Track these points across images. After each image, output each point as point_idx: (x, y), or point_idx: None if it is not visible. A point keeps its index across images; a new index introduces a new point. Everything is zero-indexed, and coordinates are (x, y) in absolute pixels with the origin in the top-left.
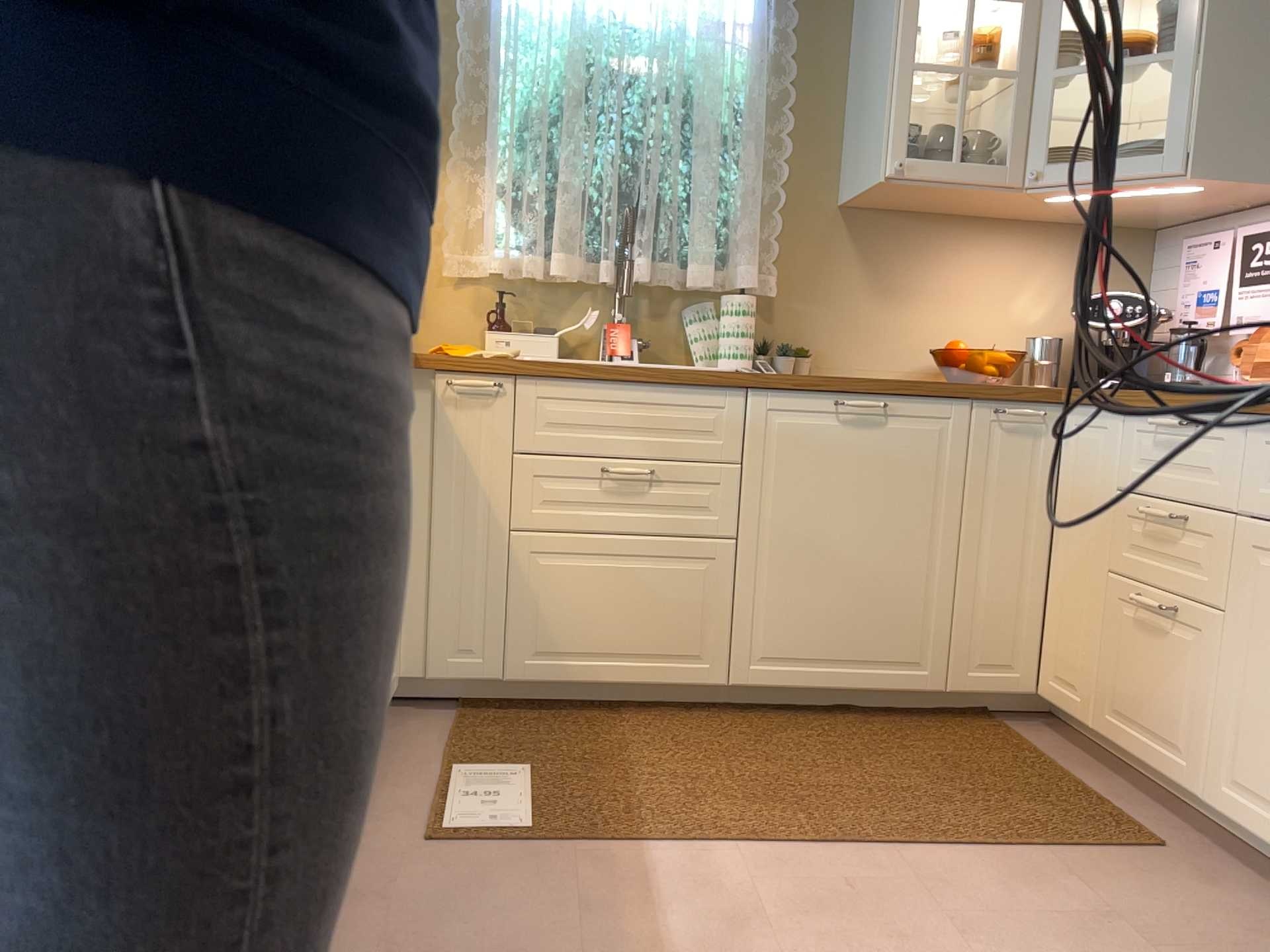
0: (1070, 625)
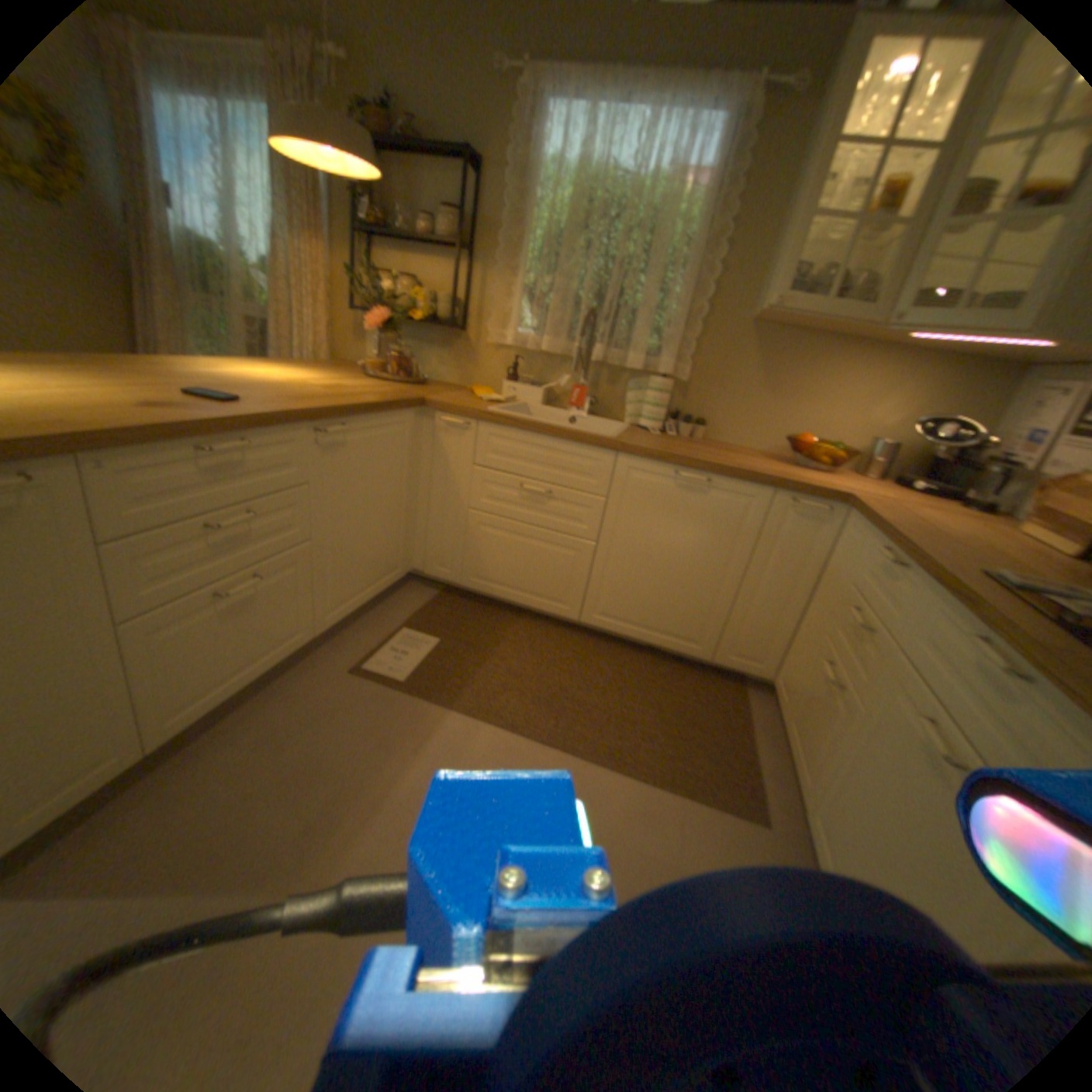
0: (800, 656)
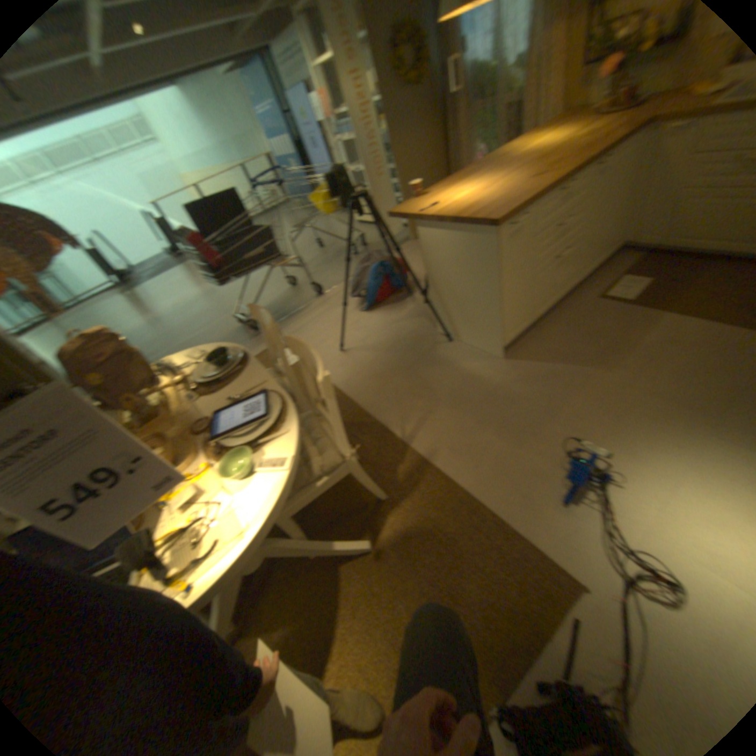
0: None
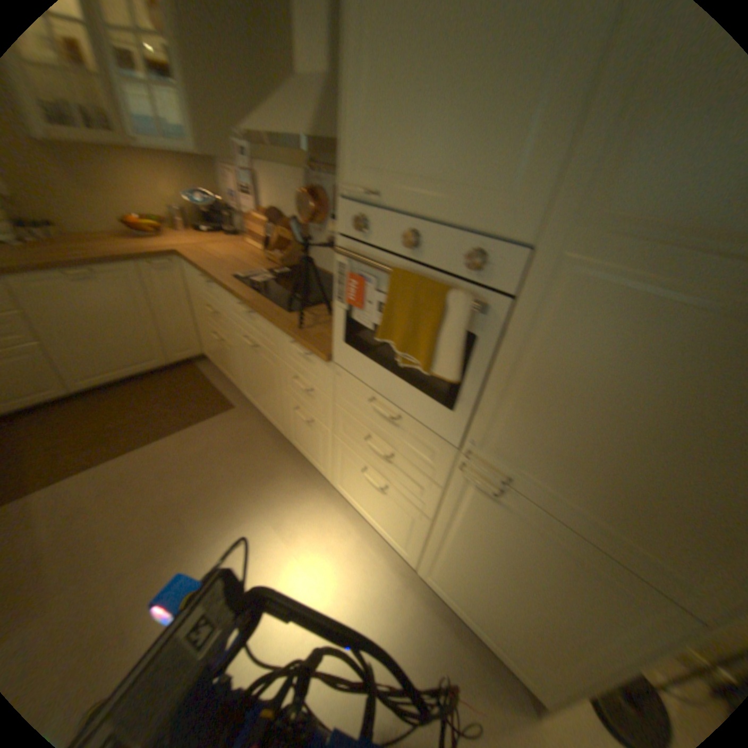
0: (206, 337)
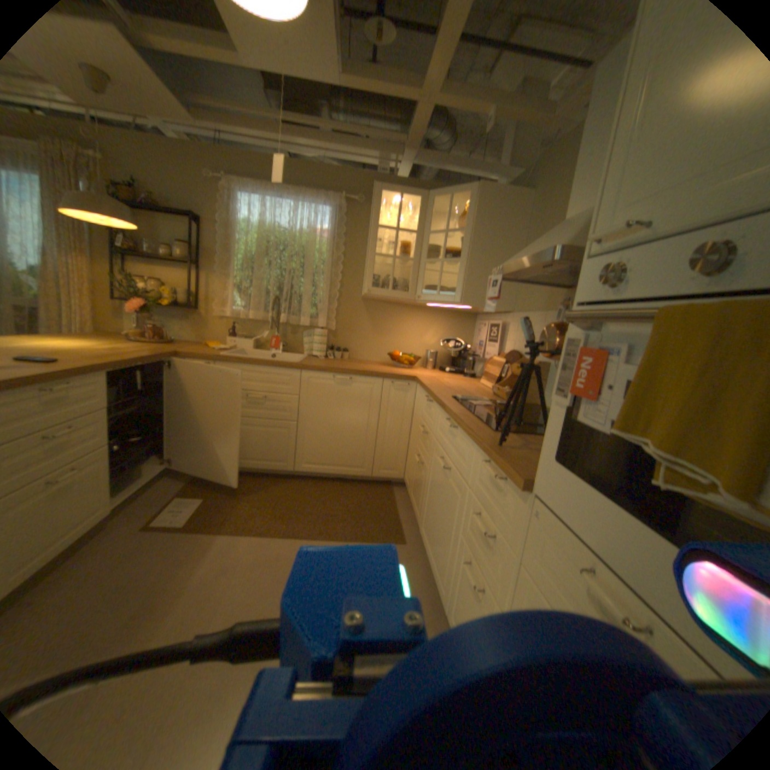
0: (409, 459)
